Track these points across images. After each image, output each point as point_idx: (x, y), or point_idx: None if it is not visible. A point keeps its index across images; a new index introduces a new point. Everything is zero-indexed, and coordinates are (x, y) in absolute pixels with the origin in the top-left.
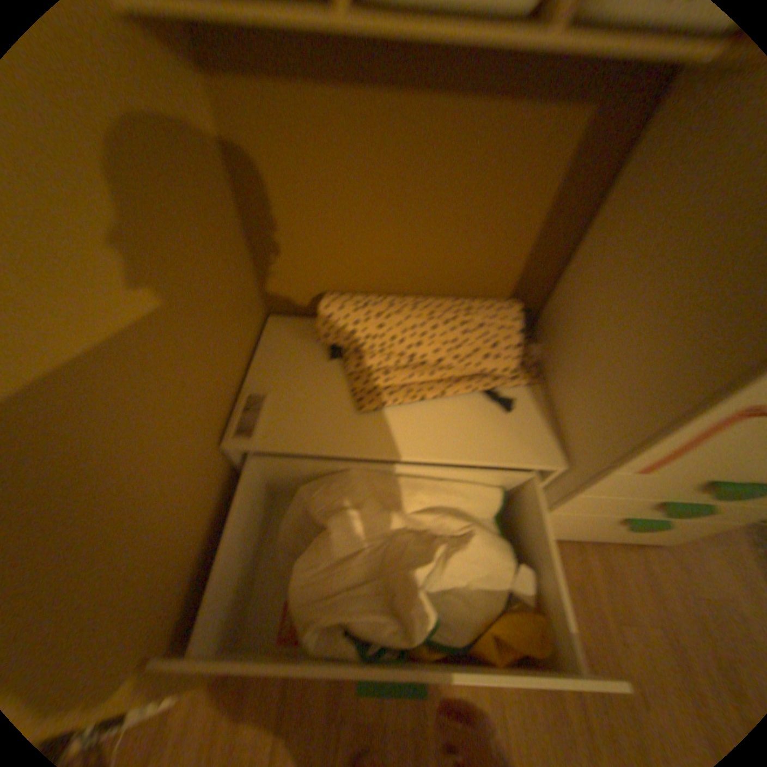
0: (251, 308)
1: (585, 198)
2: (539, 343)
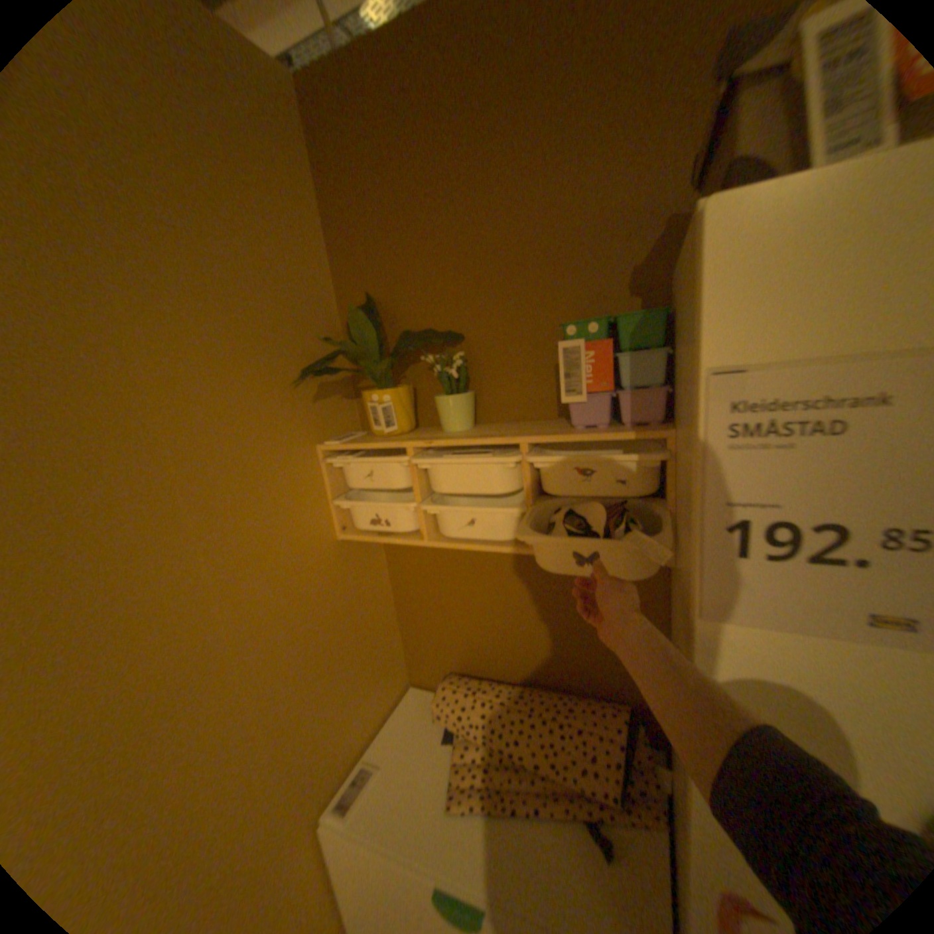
0: (391, 681)
1: (654, 617)
2: (671, 770)
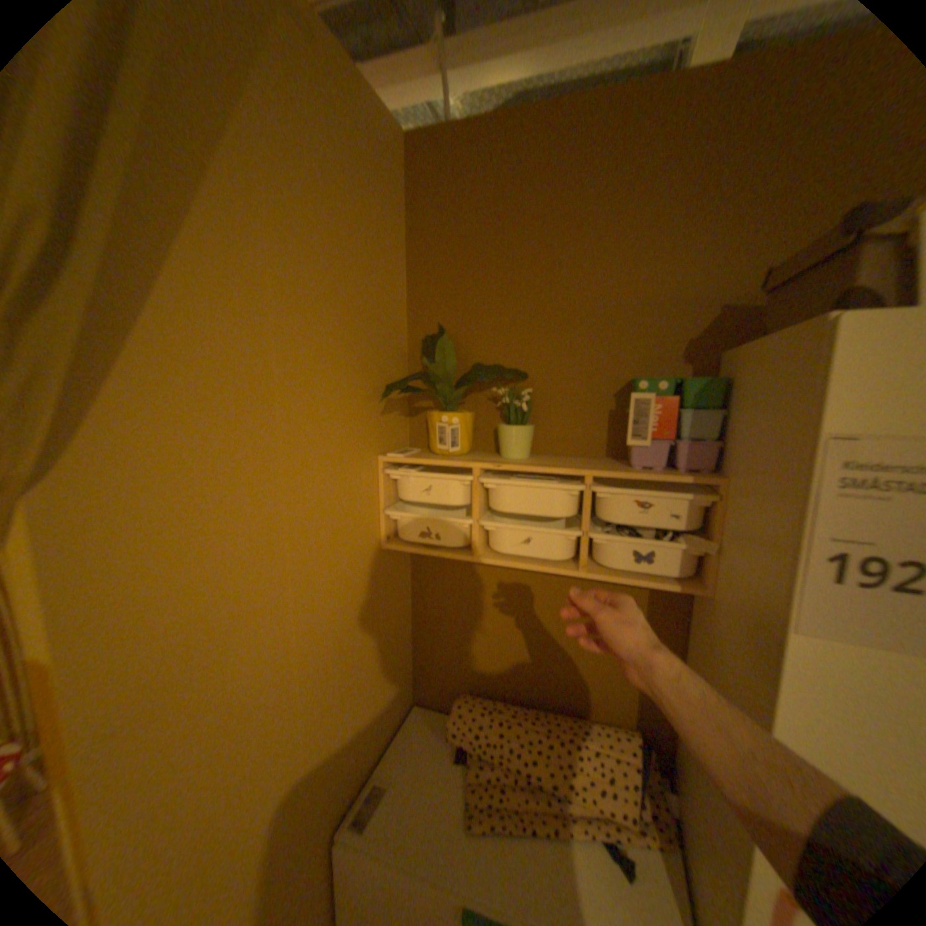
0: (400, 698)
1: (671, 647)
2: (678, 795)
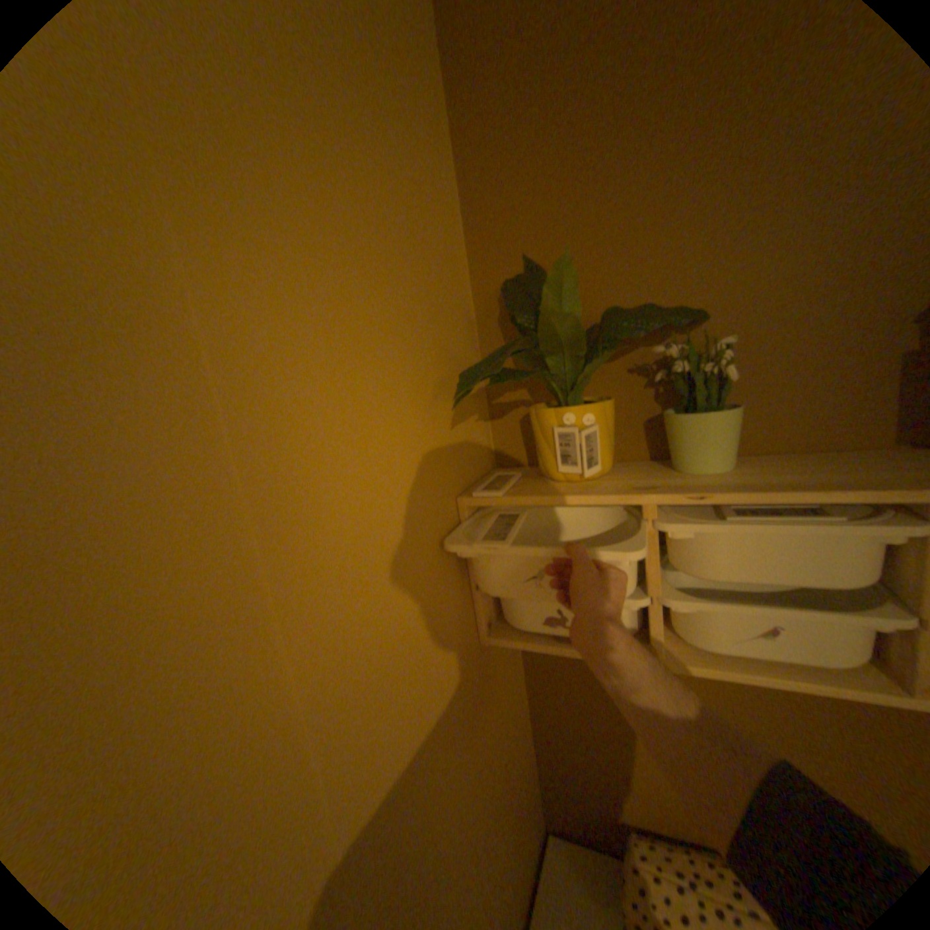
0: (530, 837)
1: None
2: None
